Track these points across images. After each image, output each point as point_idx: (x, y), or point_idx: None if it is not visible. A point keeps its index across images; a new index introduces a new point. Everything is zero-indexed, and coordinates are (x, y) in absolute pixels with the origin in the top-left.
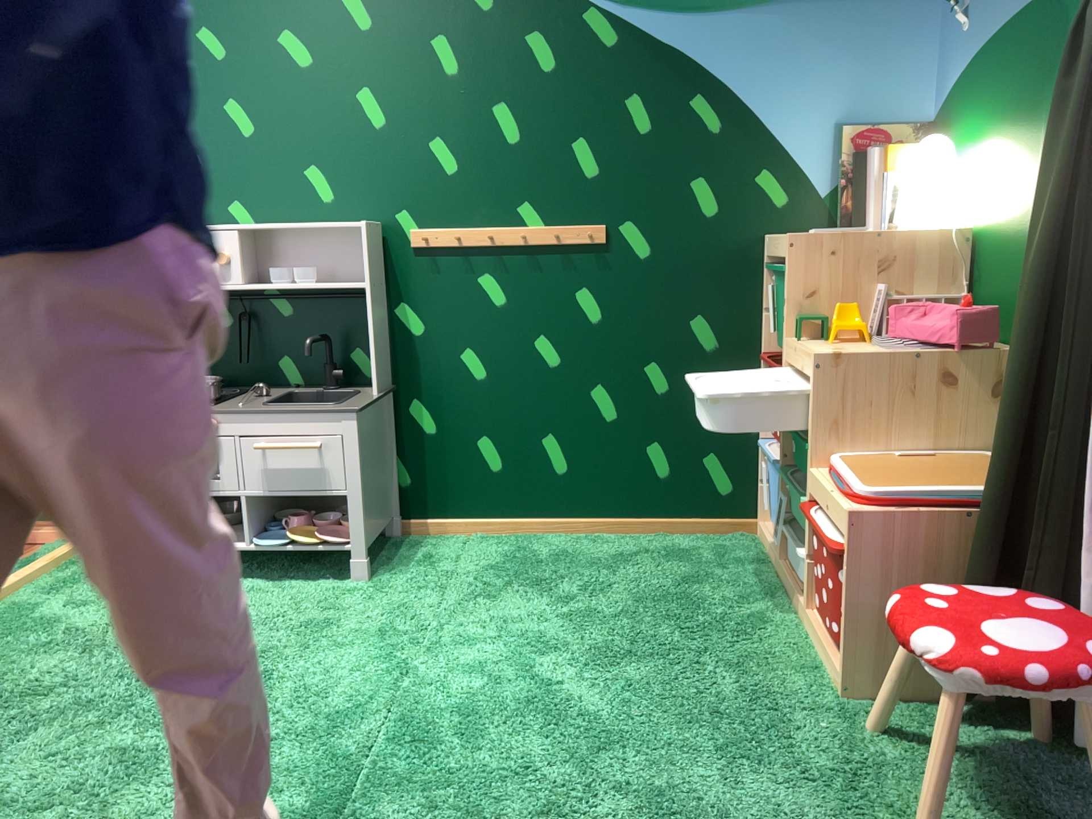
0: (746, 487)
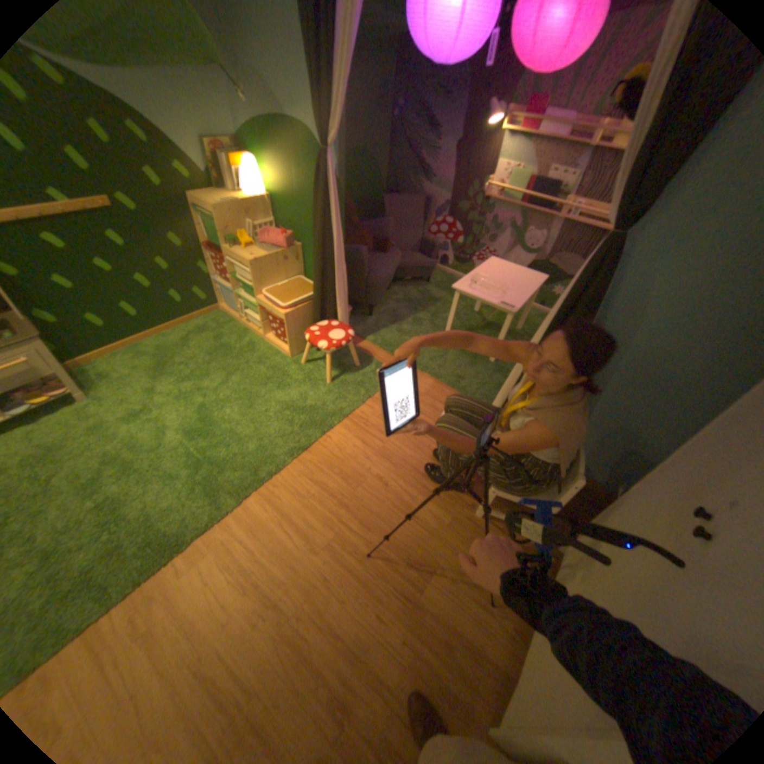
0: (210, 295)
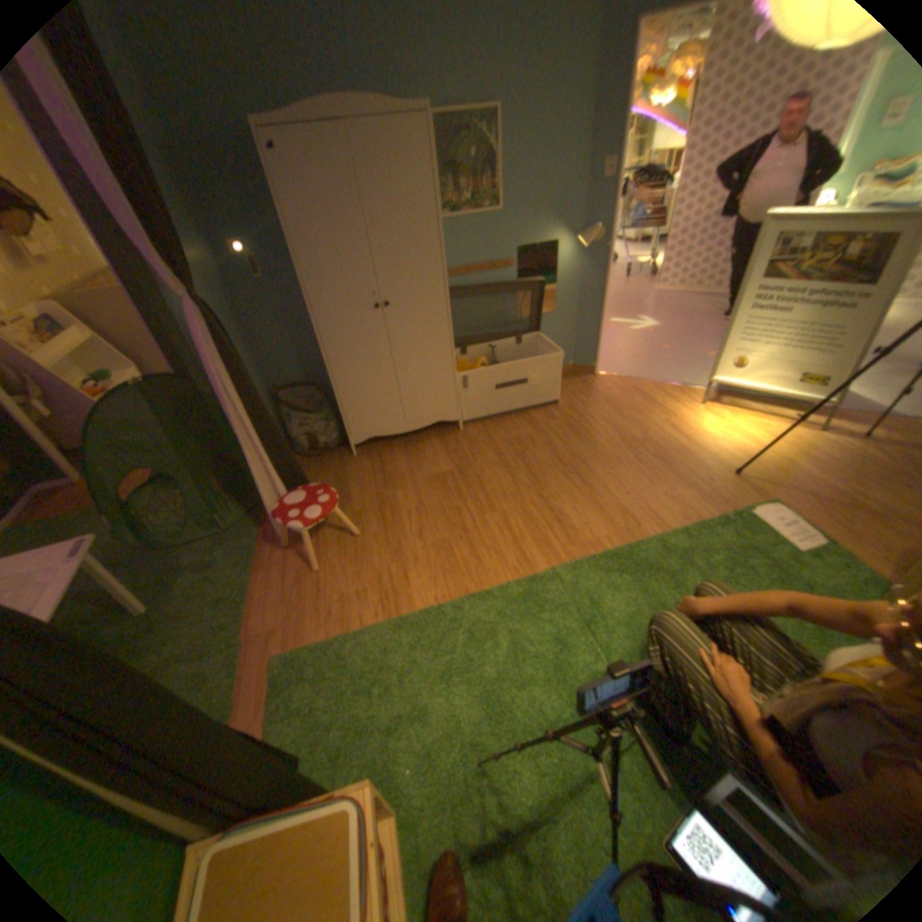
0: None
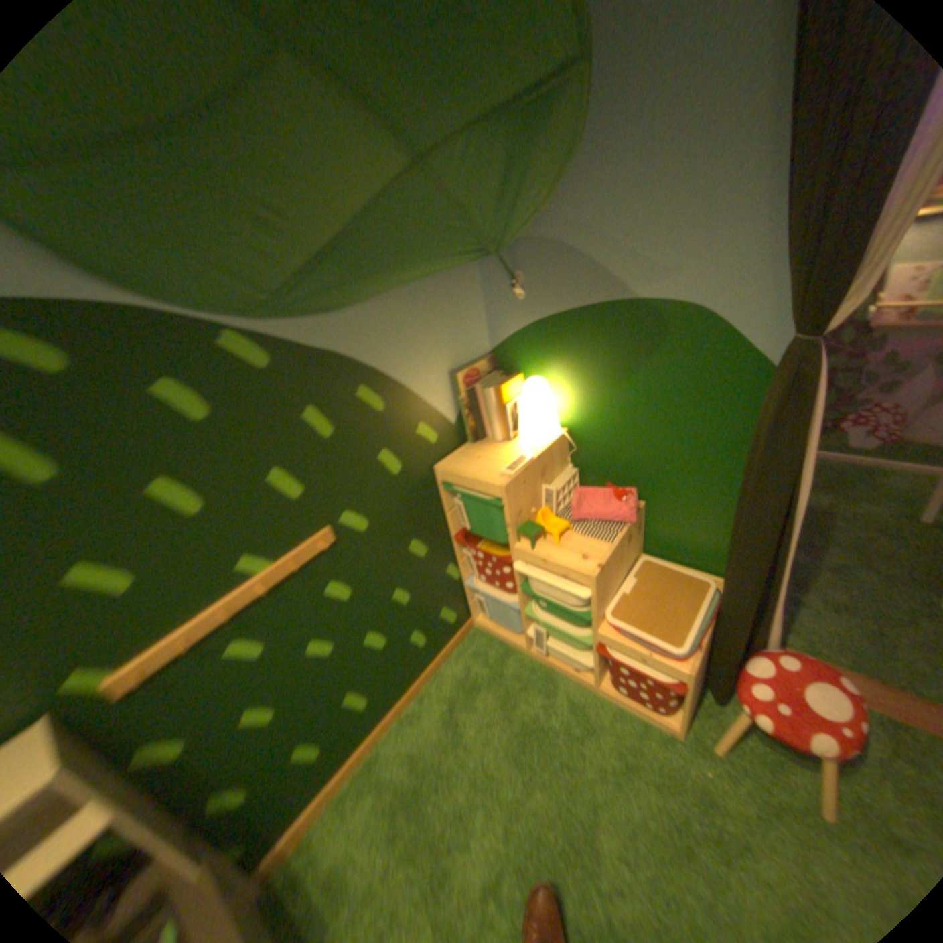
0: (463, 608)
